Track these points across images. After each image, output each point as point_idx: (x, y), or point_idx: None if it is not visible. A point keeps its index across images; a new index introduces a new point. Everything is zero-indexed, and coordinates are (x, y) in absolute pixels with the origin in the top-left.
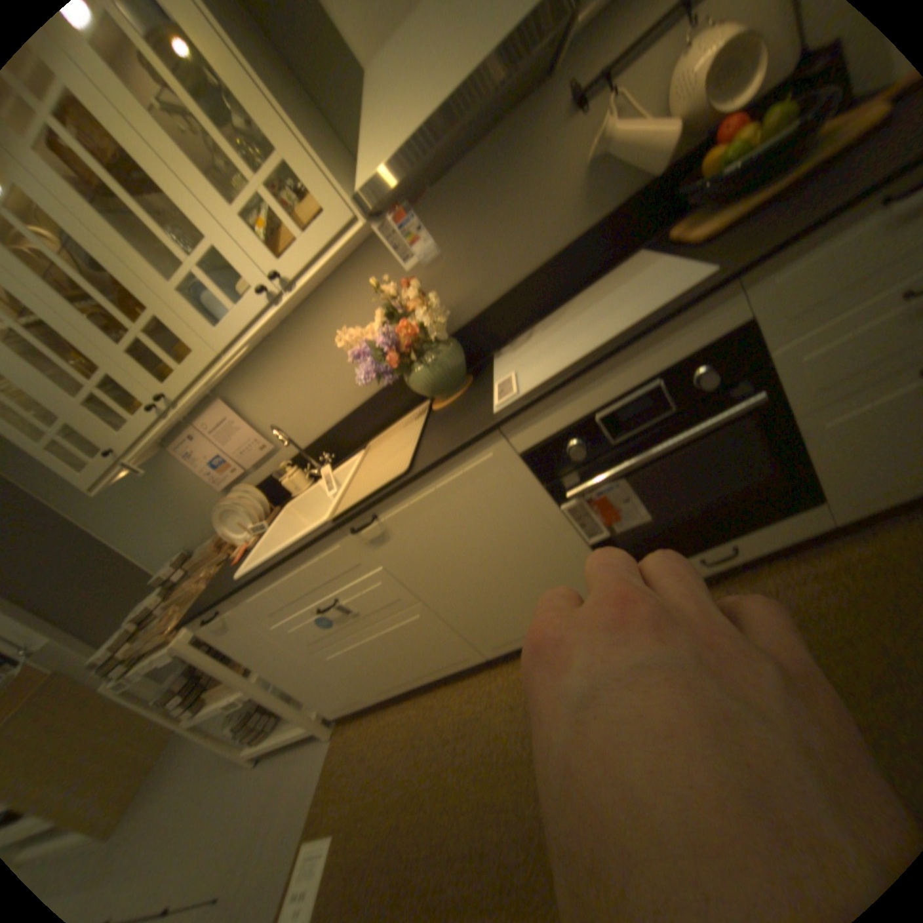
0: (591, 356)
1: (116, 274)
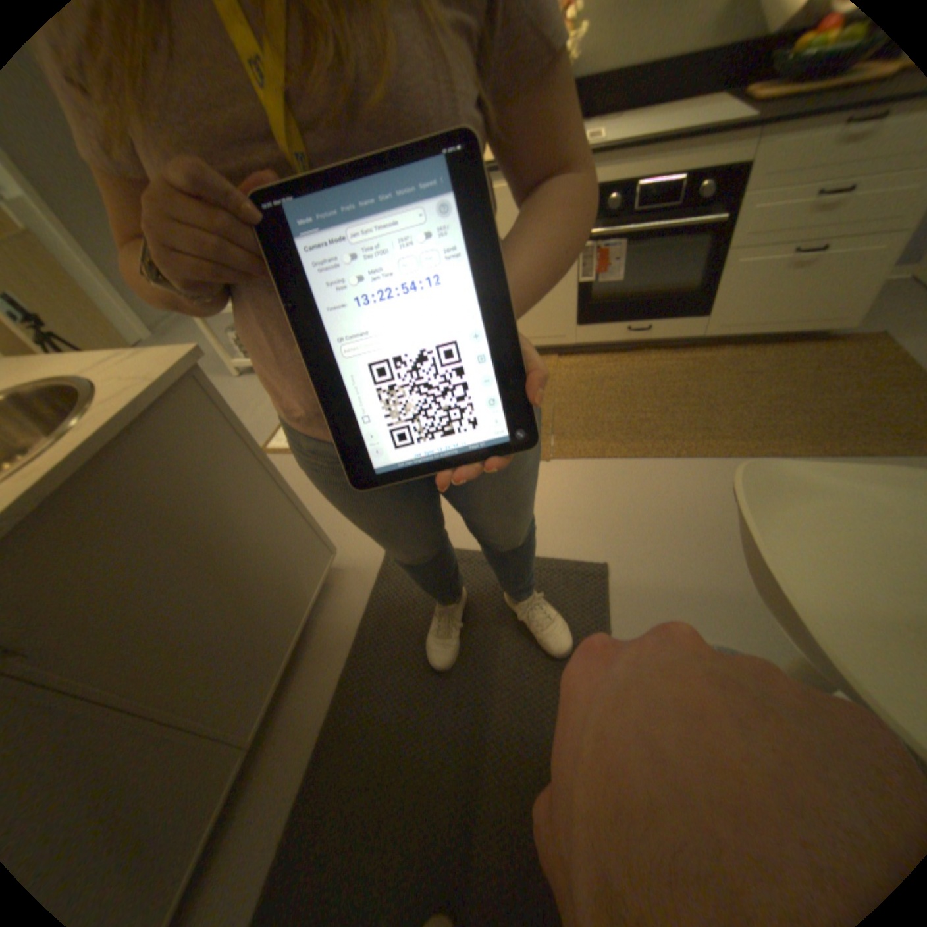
0: (663, 131)
1: None
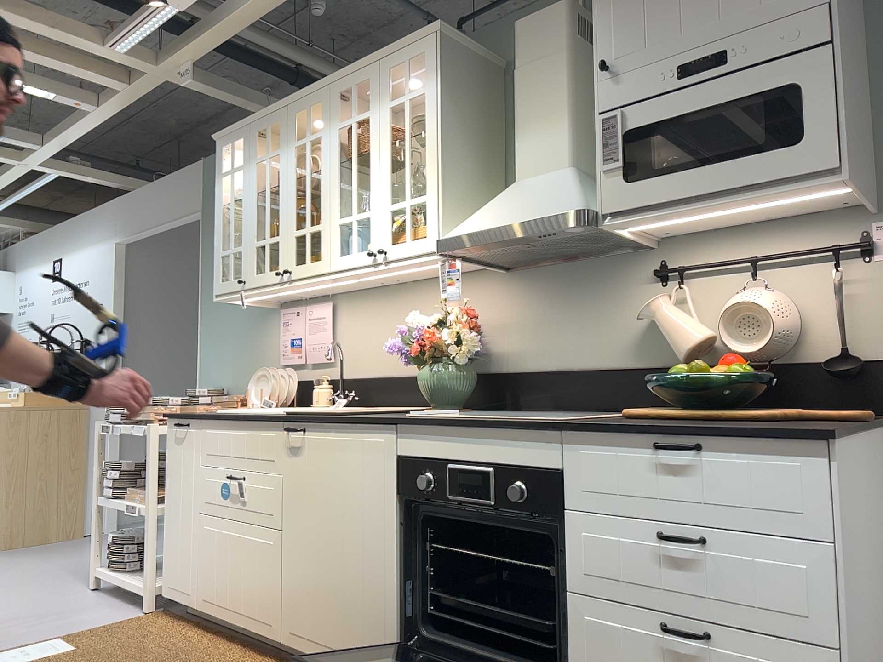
0: (471, 419)
1: (322, 196)
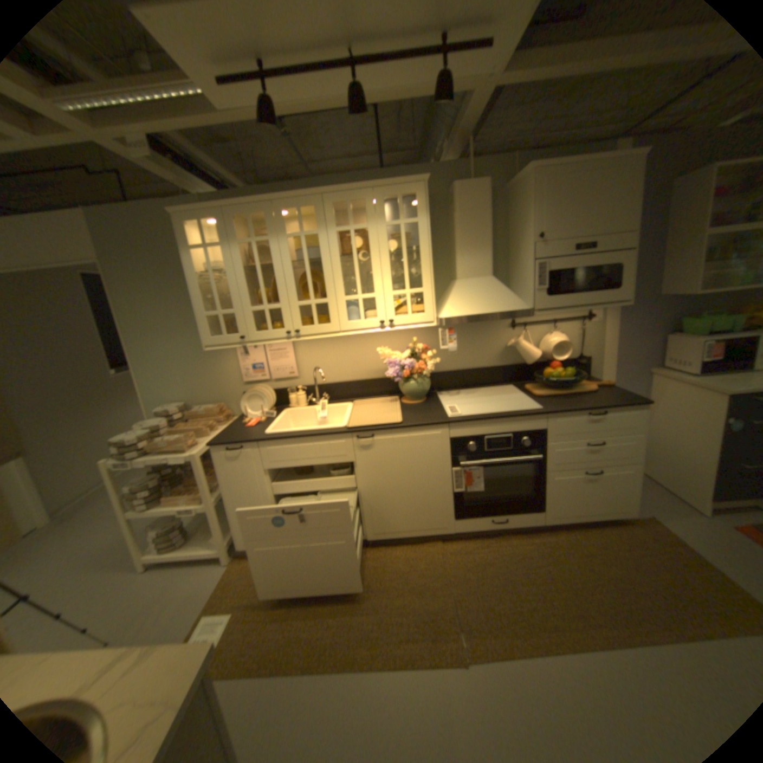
0: (493, 414)
1: (325, 280)
